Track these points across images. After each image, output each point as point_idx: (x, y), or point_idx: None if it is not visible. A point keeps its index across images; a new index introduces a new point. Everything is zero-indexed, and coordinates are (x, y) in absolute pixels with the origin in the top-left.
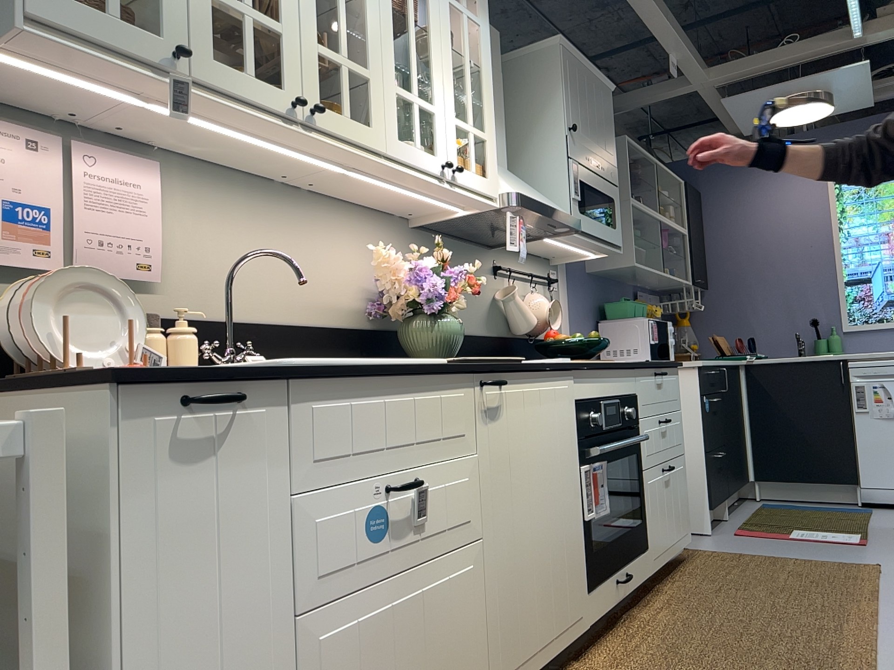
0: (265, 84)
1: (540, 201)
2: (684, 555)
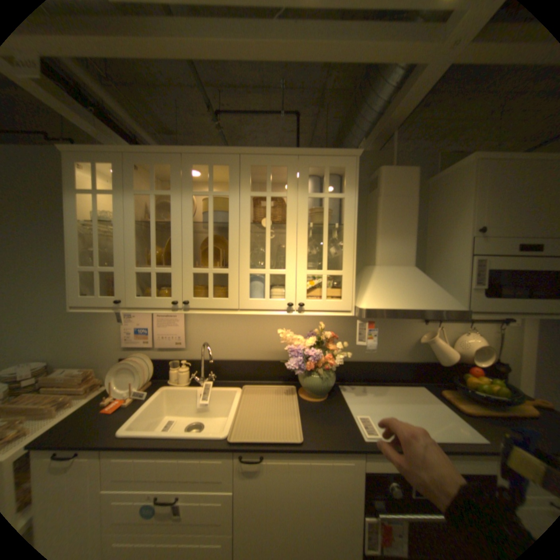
0: (162, 298)
1: (404, 306)
2: None
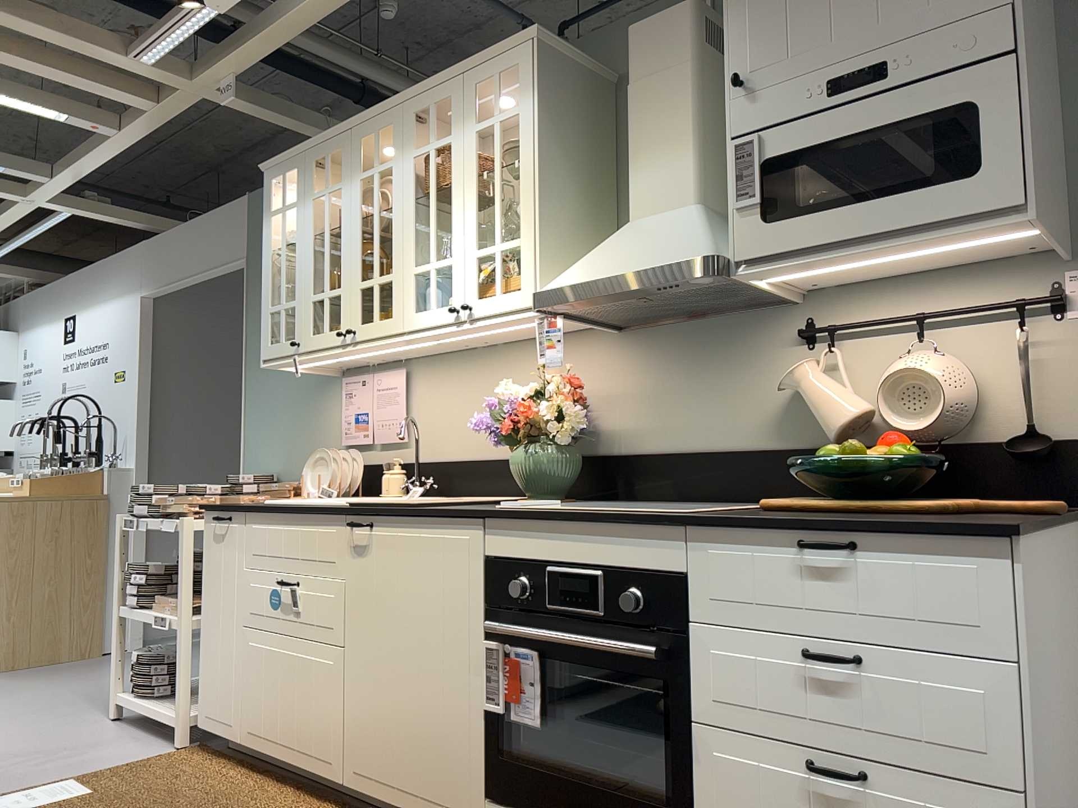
0: (331, 332)
1: (602, 273)
2: None
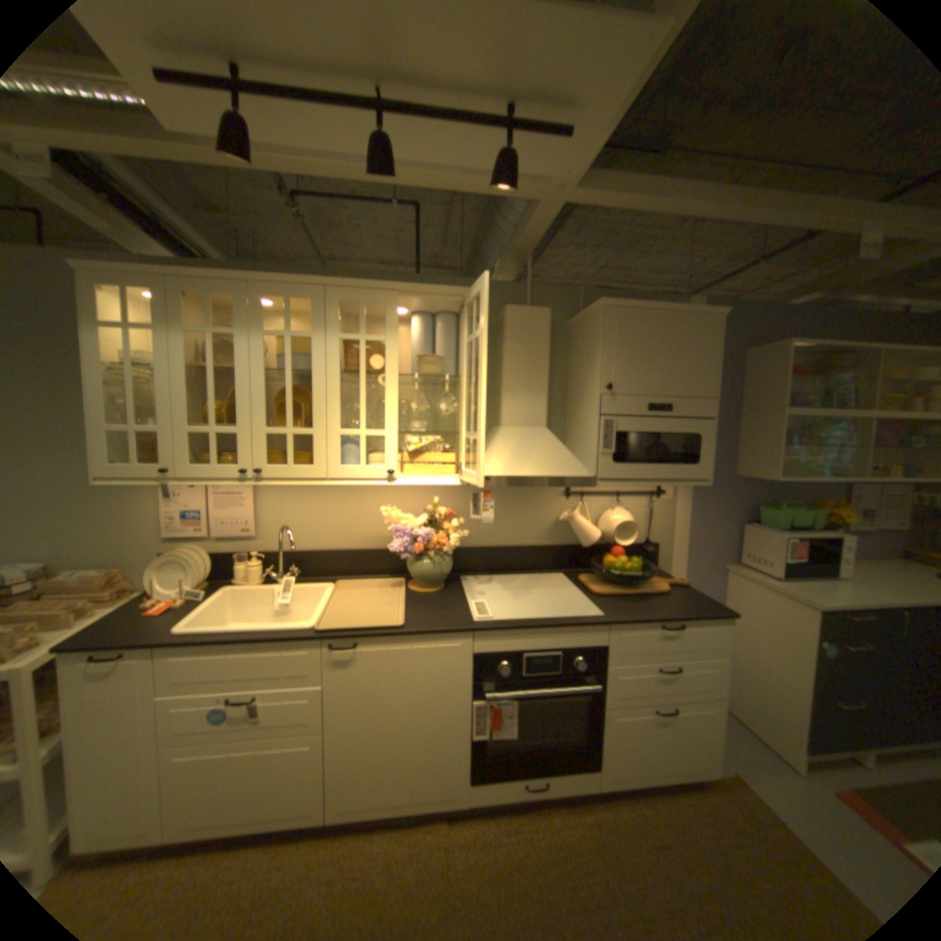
0: (225, 466)
1: (524, 472)
2: (717, 785)
